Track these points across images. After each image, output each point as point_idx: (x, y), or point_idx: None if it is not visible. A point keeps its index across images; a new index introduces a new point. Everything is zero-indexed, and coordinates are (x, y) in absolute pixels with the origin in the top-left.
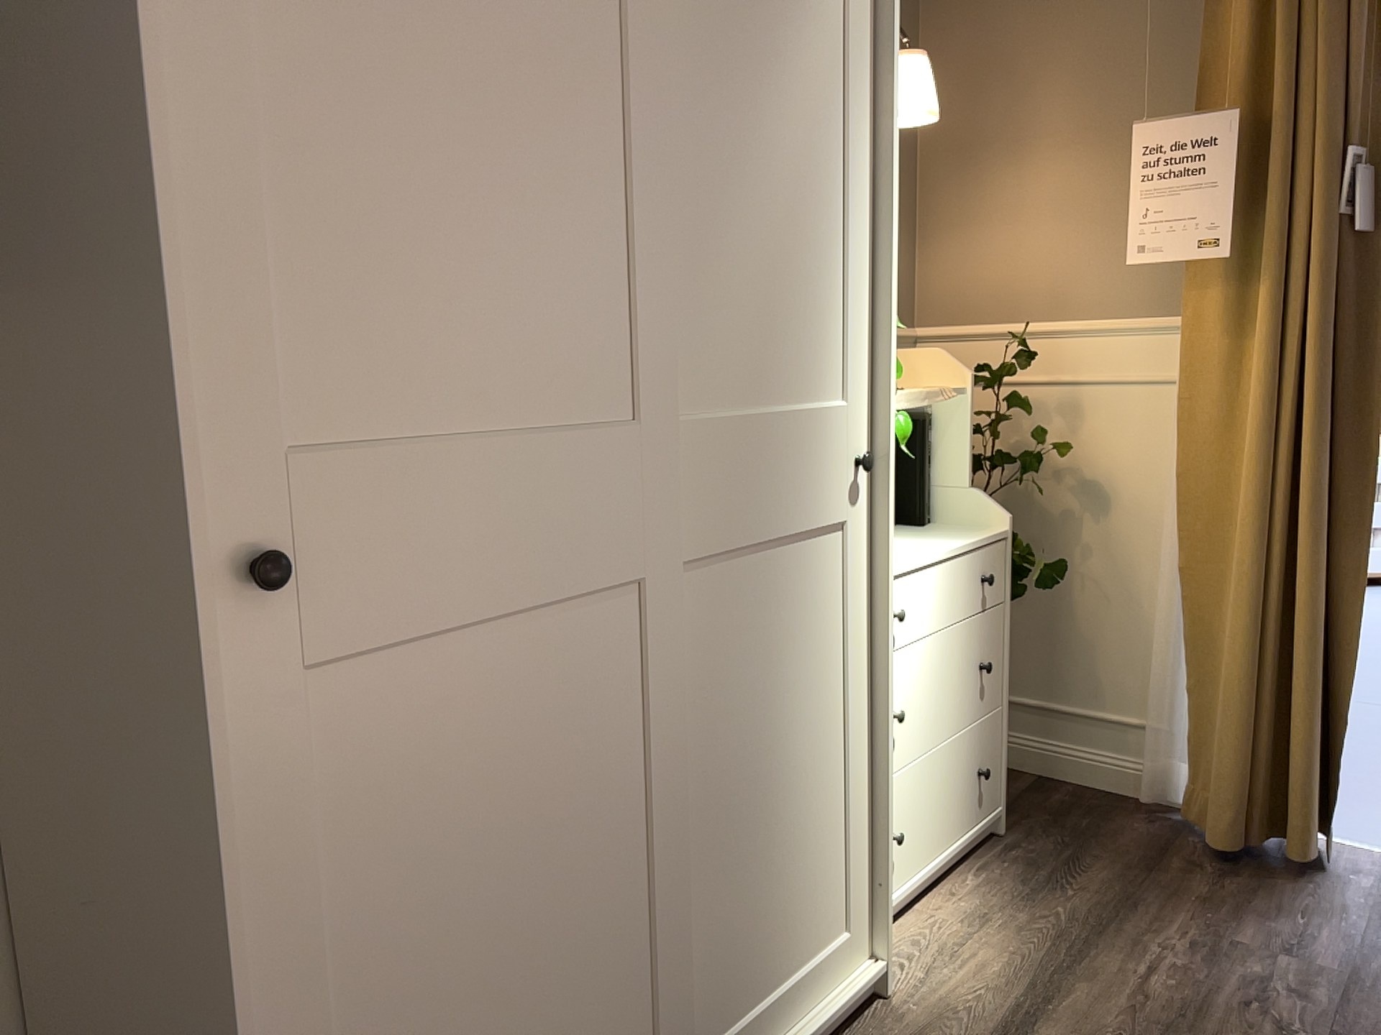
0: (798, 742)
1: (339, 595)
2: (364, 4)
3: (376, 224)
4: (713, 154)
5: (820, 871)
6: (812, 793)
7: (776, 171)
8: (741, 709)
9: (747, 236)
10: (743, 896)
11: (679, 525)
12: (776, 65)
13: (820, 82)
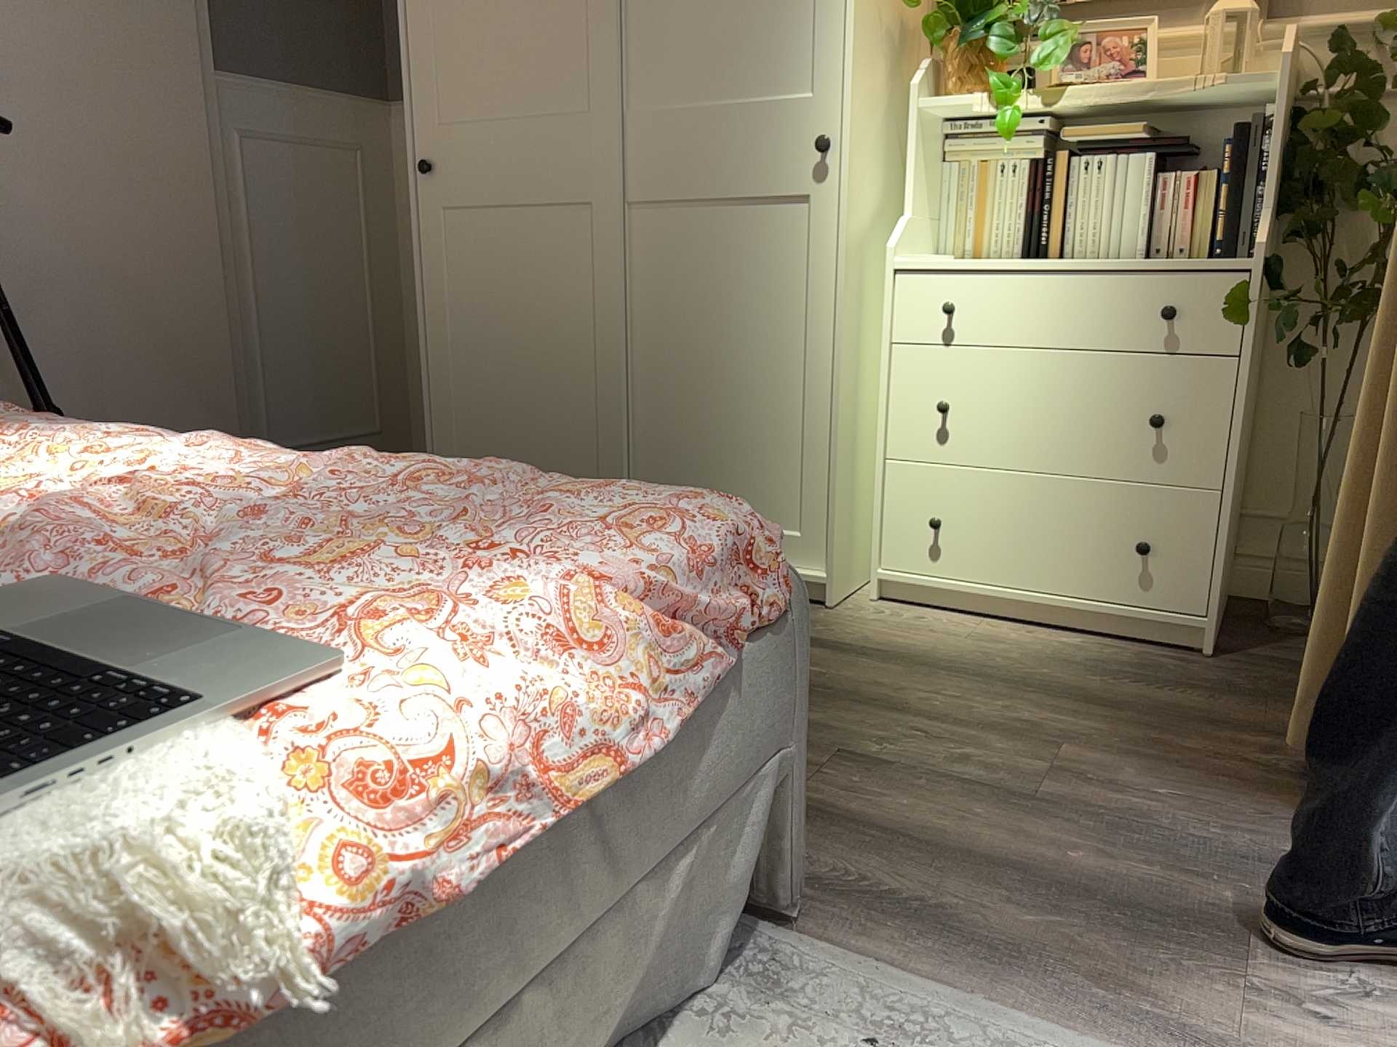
0: (748, 362)
1: (445, 183)
2: None
3: (460, 28)
4: None
5: (772, 475)
6: (764, 408)
7: None
8: (686, 314)
9: None
10: (685, 444)
11: (626, 177)
12: None
13: None
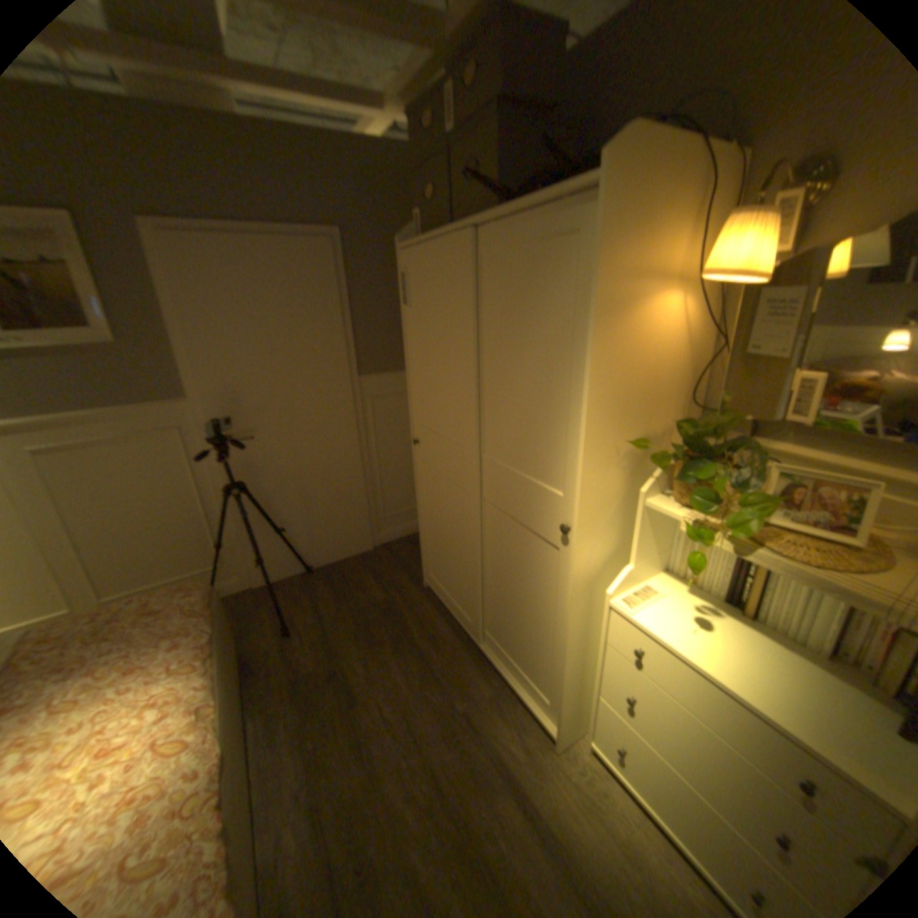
0: (529, 606)
1: (421, 450)
2: (420, 341)
3: (423, 384)
4: (498, 365)
5: (537, 665)
6: (534, 632)
7: (527, 371)
8: (504, 564)
9: (511, 398)
10: (503, 620)
11: (480, 486)
12: (529, 321)
13: (557, 322)
